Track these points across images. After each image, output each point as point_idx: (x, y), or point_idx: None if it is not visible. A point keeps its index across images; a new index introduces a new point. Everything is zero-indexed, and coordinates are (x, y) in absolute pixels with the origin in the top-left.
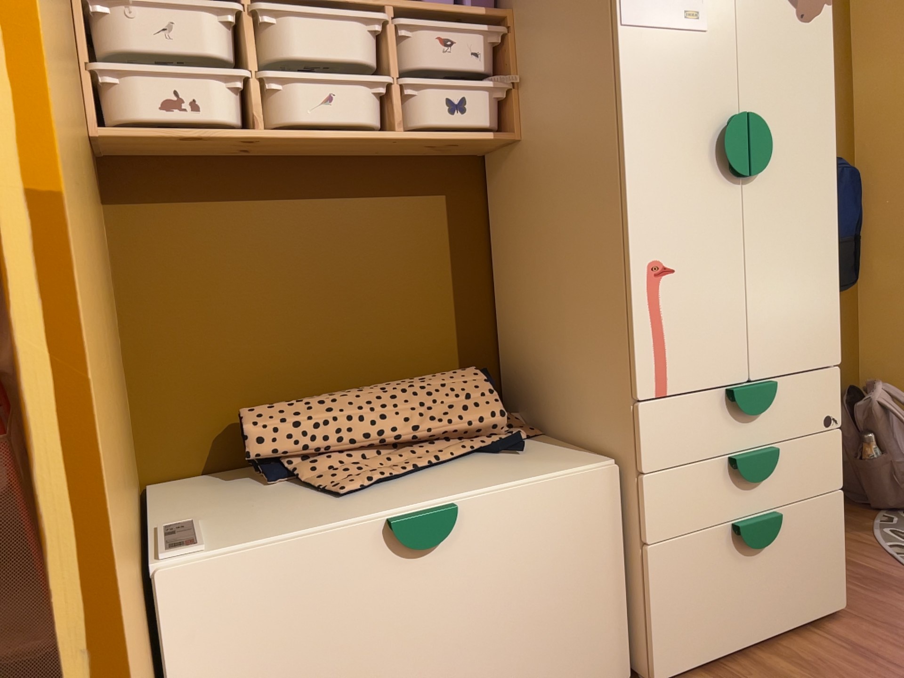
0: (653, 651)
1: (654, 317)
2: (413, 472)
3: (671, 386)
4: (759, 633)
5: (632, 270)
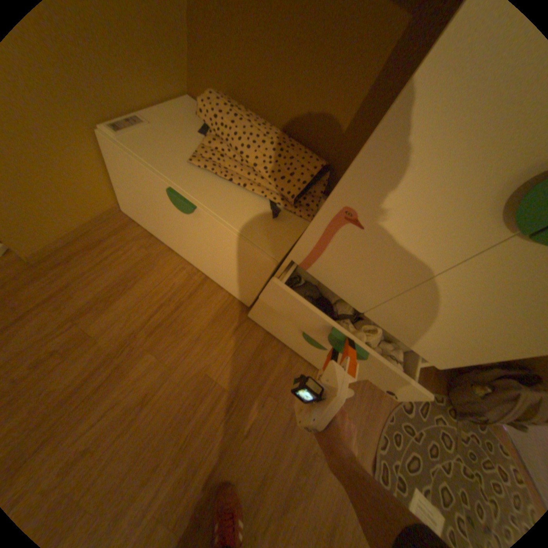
0: (252, 311)
1: (325, 236)
2: (229, 181)
3: (311, 270)
4: (293, 349)
5: (333, 197)
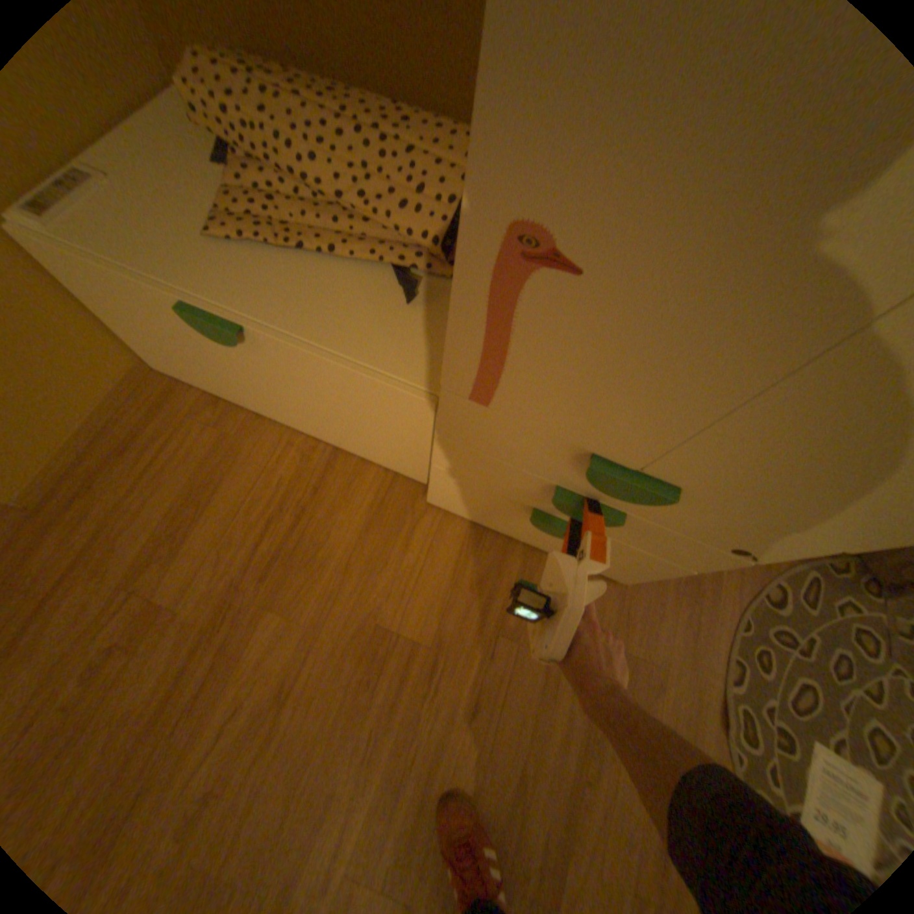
0: (430, 492)
1: (494, 320)
2: (297, 250)
3: (497, 403)
4: (527, 542)
5: (473, 207)
